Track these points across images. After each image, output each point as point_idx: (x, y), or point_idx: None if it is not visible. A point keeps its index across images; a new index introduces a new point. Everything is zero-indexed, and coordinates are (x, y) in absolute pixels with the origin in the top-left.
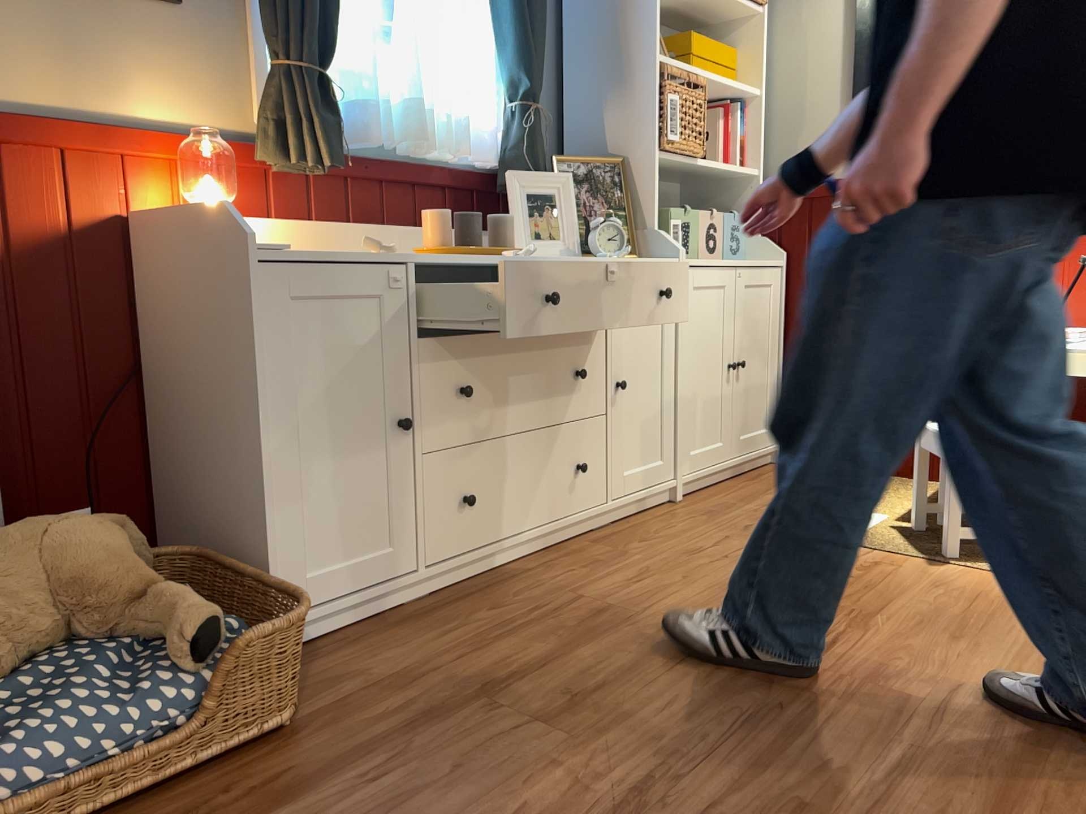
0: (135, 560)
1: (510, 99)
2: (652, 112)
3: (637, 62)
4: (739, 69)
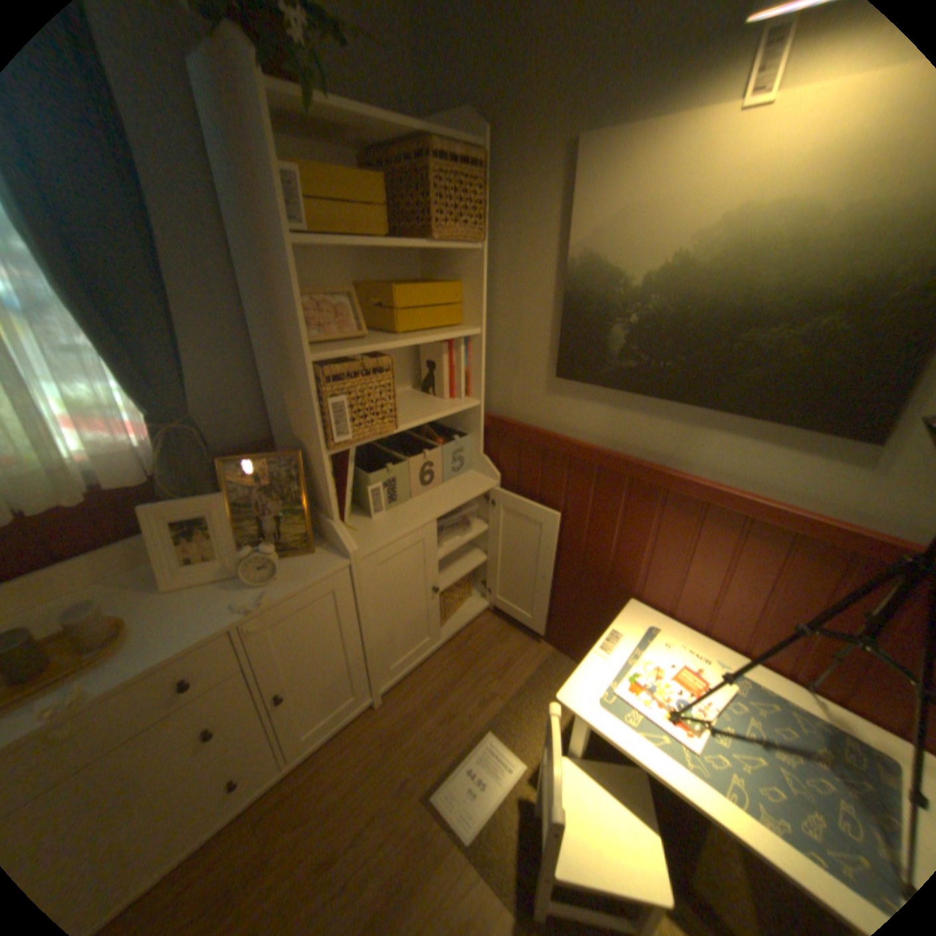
0: None
1: (143, 412)
2: (315, 414)
3: (295, 357)
4: (464, 300)
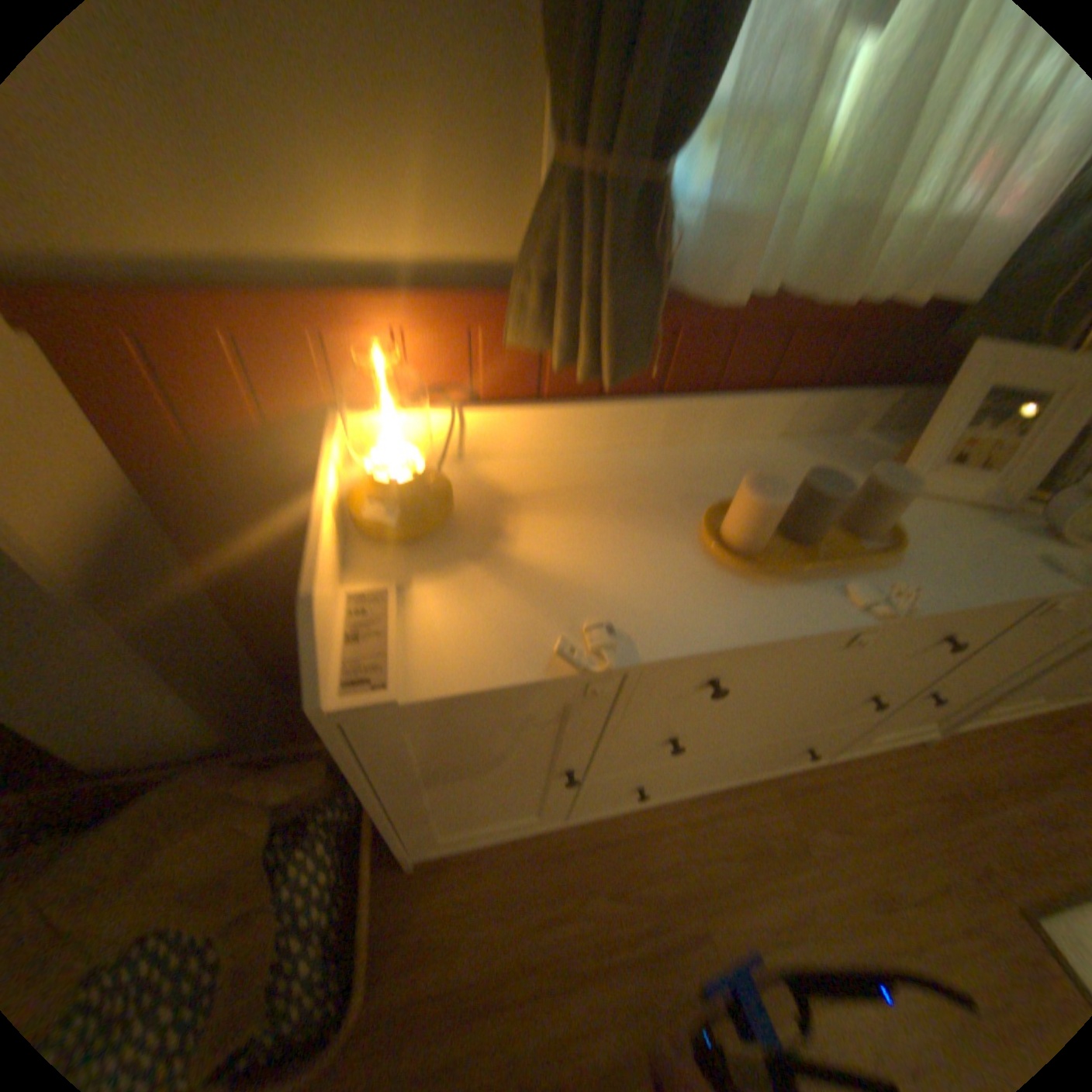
0: (253, 856)
1: None
2: None
3: None
4: None
